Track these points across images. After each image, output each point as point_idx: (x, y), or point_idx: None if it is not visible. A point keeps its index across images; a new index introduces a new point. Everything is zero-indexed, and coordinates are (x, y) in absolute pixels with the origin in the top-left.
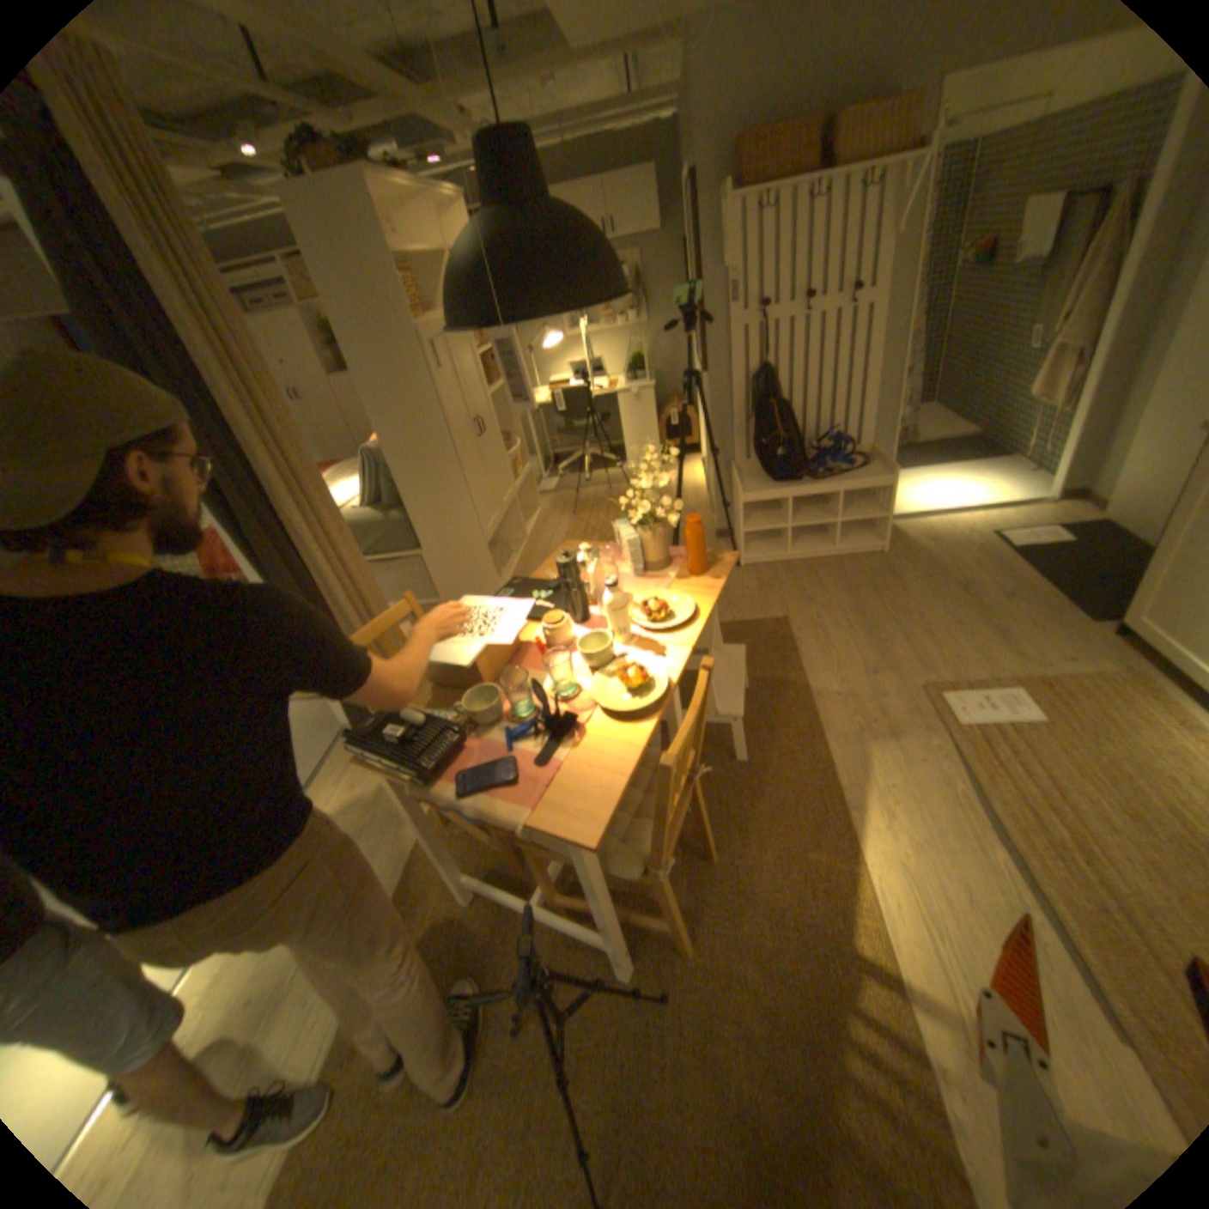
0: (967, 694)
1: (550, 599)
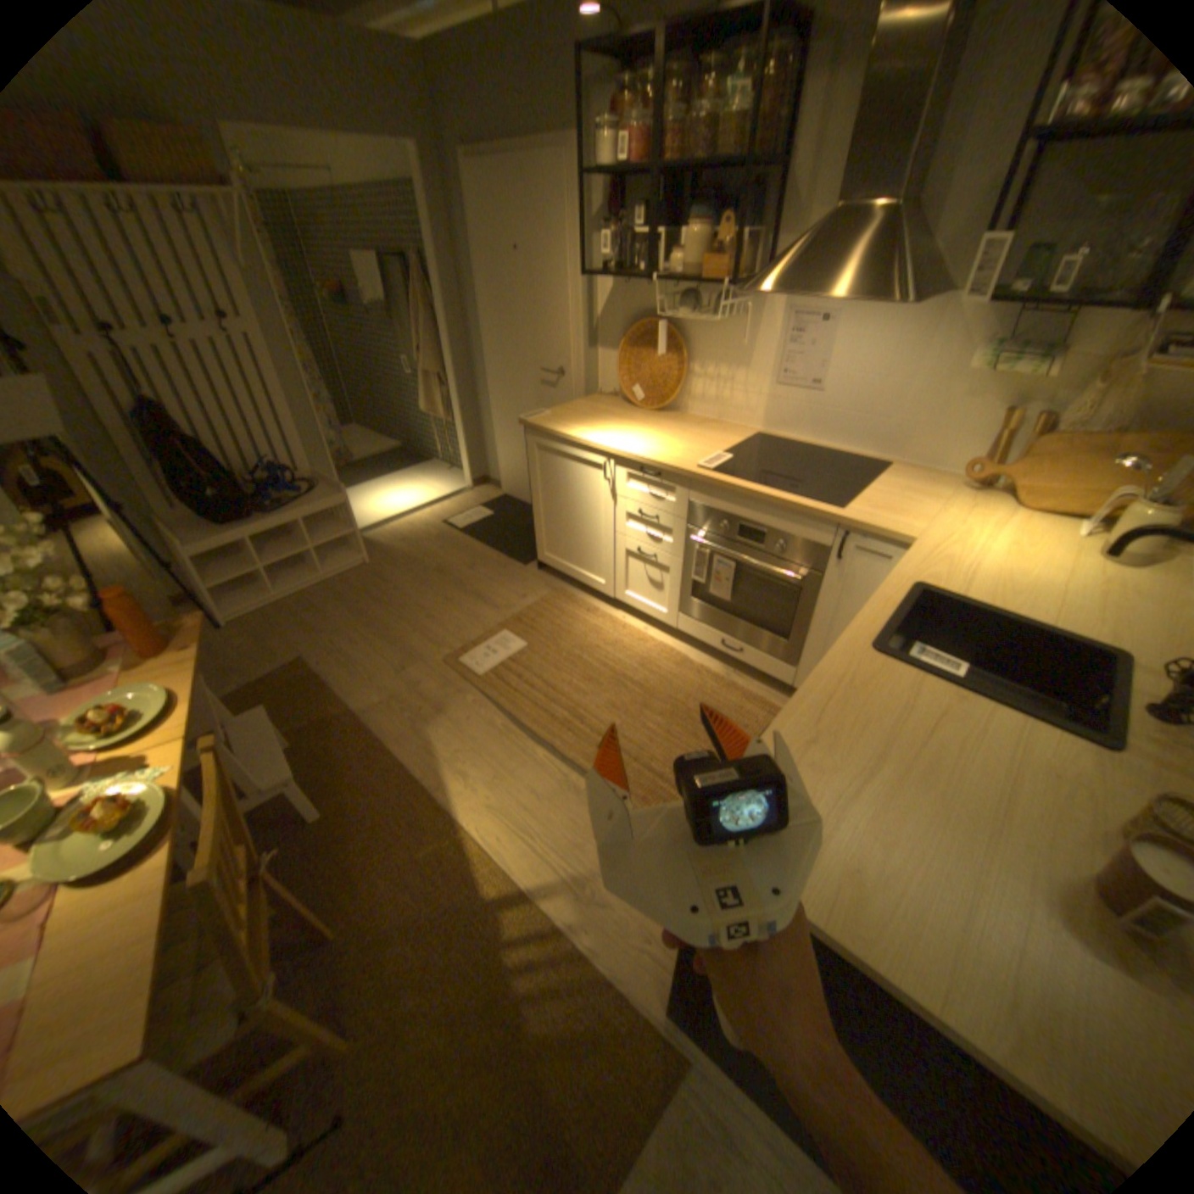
0: (475, 651)
1: None
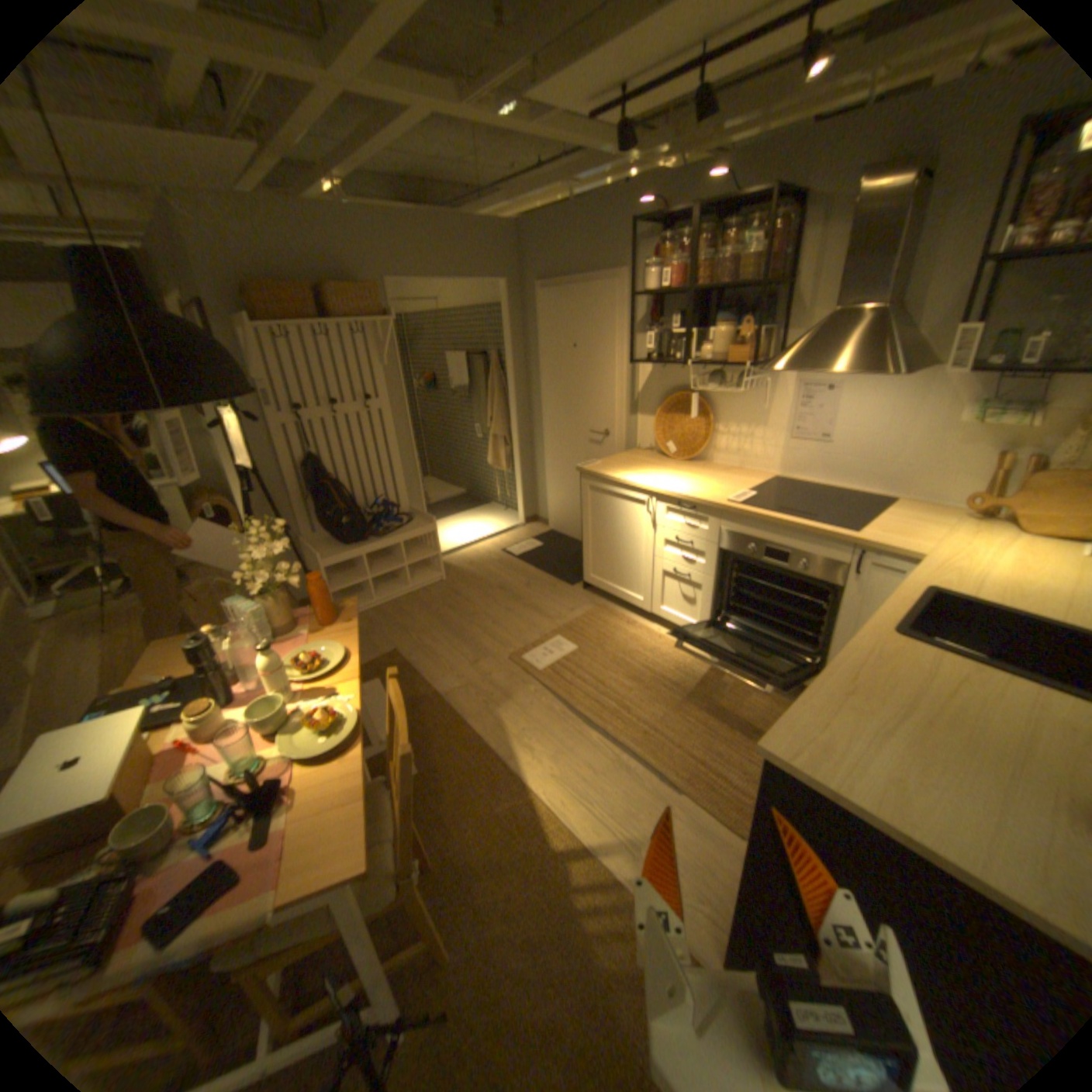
0: (535, 651)
1: (168, 700)
